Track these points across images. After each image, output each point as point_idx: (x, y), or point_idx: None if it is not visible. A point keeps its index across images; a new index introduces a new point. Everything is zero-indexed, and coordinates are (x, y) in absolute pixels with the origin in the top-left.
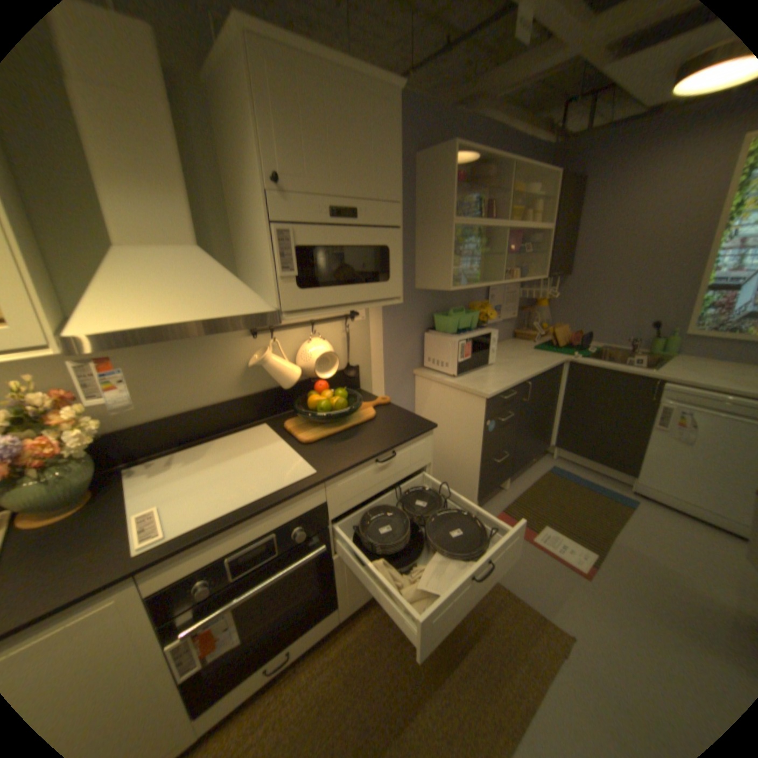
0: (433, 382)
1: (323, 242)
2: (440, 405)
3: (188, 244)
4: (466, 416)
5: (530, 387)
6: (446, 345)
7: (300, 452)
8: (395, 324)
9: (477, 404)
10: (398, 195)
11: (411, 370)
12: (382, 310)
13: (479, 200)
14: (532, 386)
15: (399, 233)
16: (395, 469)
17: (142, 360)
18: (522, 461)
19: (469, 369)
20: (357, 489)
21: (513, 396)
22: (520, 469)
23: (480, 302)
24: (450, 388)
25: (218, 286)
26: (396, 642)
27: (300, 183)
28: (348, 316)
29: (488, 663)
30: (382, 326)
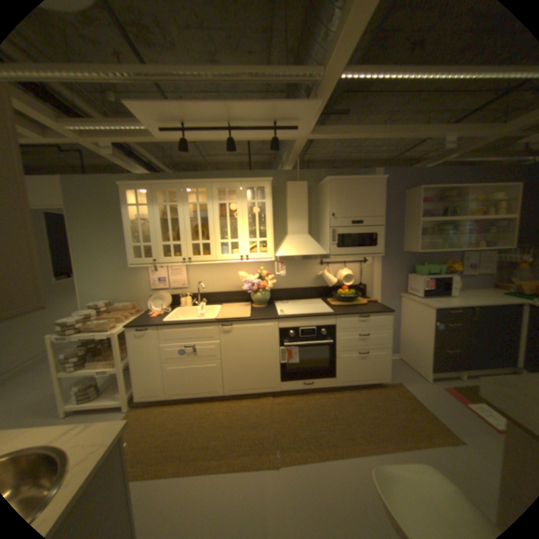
0: (411, 301)
1: (348, 233)
2: (414, 314)
3: (306, 235)
4: (427, 320)
5: (480, 313)
6: (420, 281)
7: (330, 308)
8: (389, 268)
9: (432, 313)
10: (383, 214)
11: (399, 293)
12: (382, 260)
13: (448, 207)
14: (483, 312)
15: (383, 228)
16: (370, 325)
17: (286, 269)
18: (479, 364)
19: (438, 297)
20: (350, 326)
21: (461, 314)
22: (478, 371)
23: (457, 261)
24: (419, 304)
25: (312, 247)
26: (360, 405)
27: (342, 215)
28: (363, 262)
29: (404, 428)
30: (382, 268)
